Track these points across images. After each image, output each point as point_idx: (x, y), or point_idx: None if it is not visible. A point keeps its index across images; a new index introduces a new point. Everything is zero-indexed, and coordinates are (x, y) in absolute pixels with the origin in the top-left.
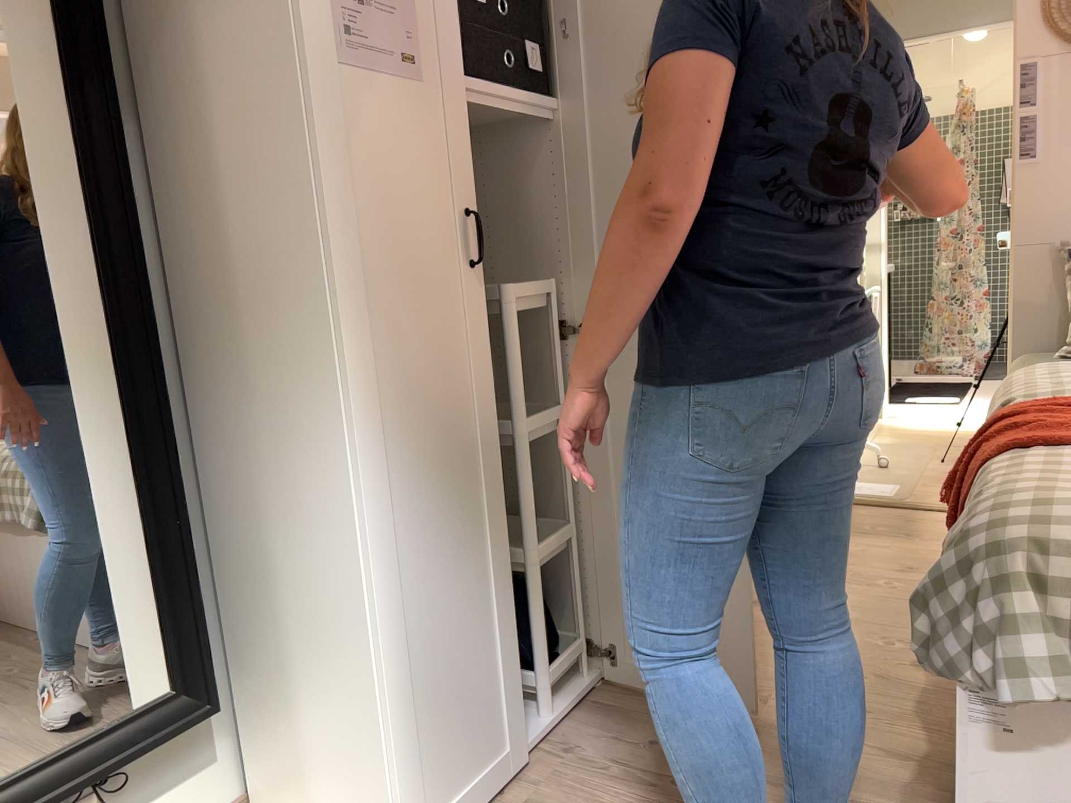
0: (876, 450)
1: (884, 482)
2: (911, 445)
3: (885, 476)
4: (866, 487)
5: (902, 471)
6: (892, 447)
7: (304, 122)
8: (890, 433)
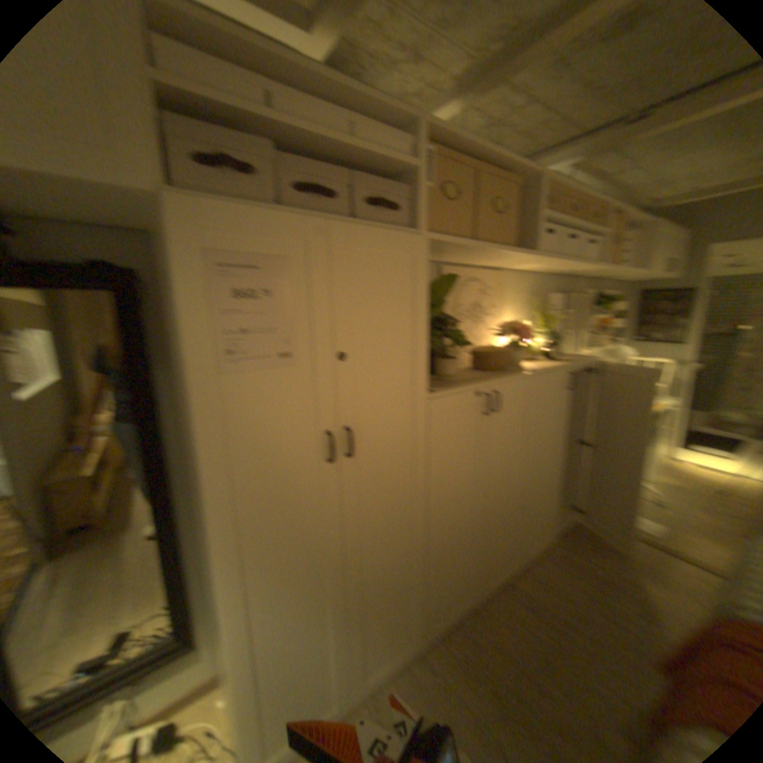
0: (662, 492)
1: (659, 525)
2: (688, 494)
3: (662, 519)
4: (644, 526)
5: (675, 518)
6: (674, 492)
7: (199, 420)
8: (675, 480)
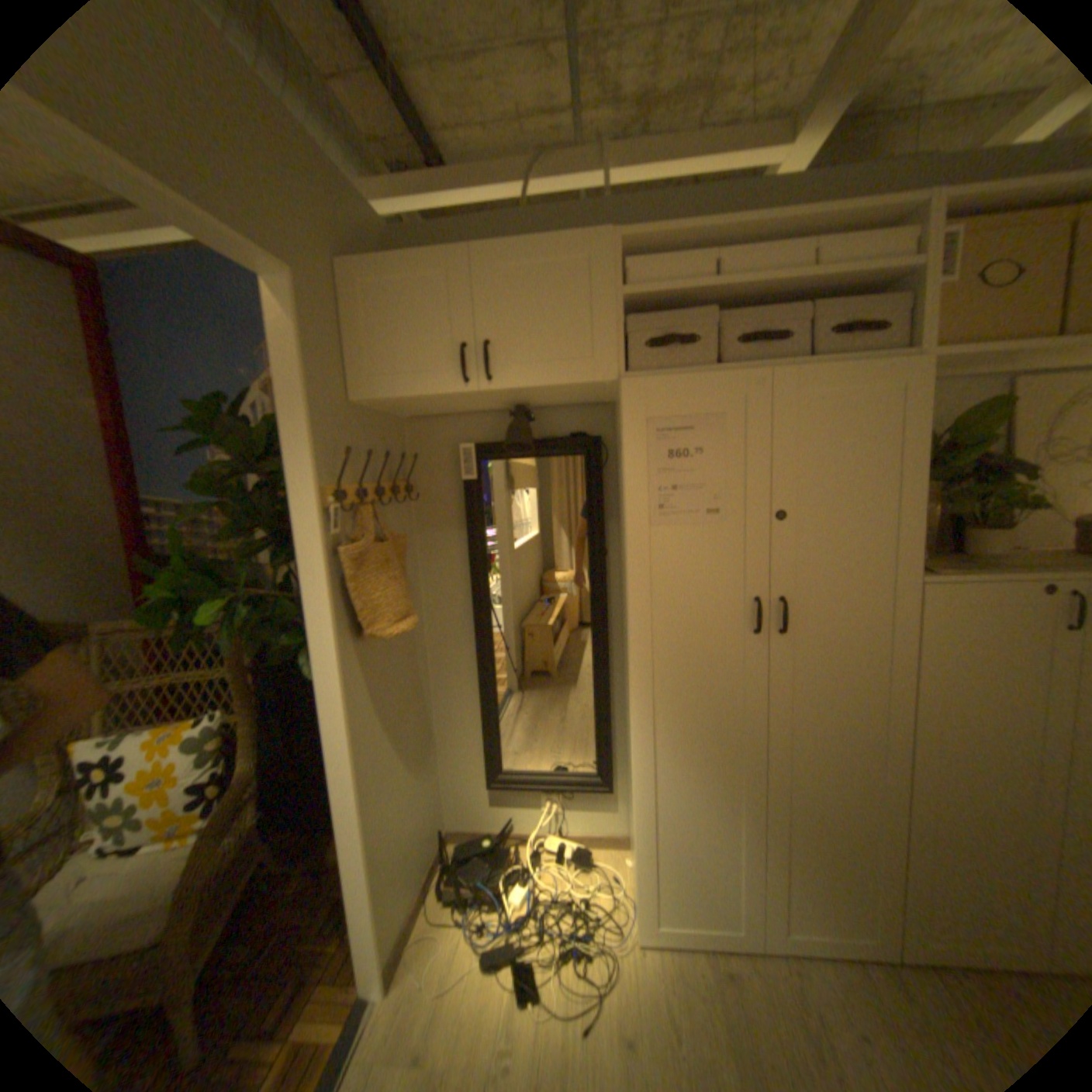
0: None
1: None
2: None
3: None
4: None
5: None
6: None
7: (628, 564)
8: None
